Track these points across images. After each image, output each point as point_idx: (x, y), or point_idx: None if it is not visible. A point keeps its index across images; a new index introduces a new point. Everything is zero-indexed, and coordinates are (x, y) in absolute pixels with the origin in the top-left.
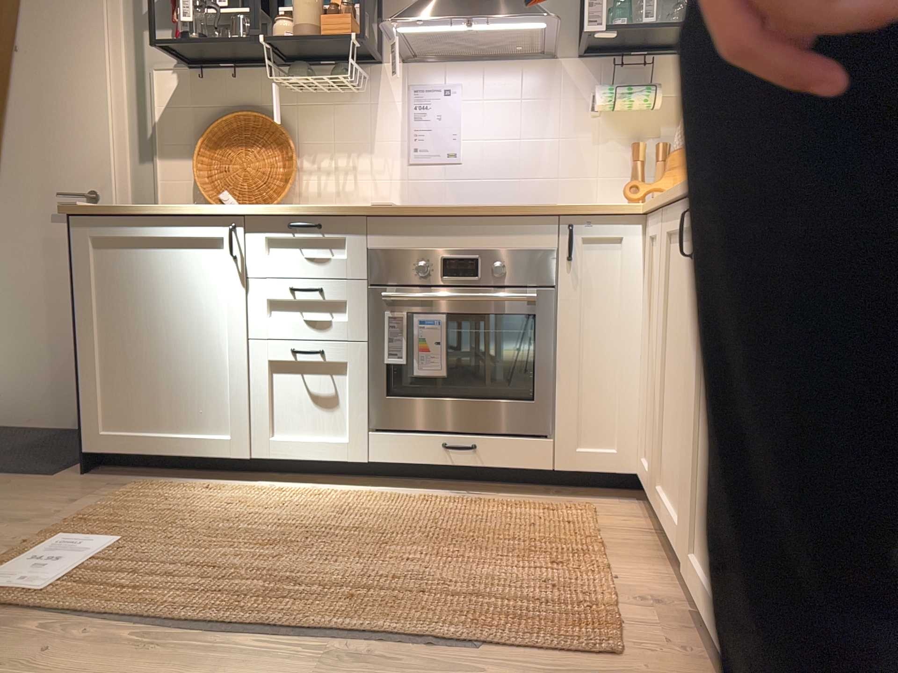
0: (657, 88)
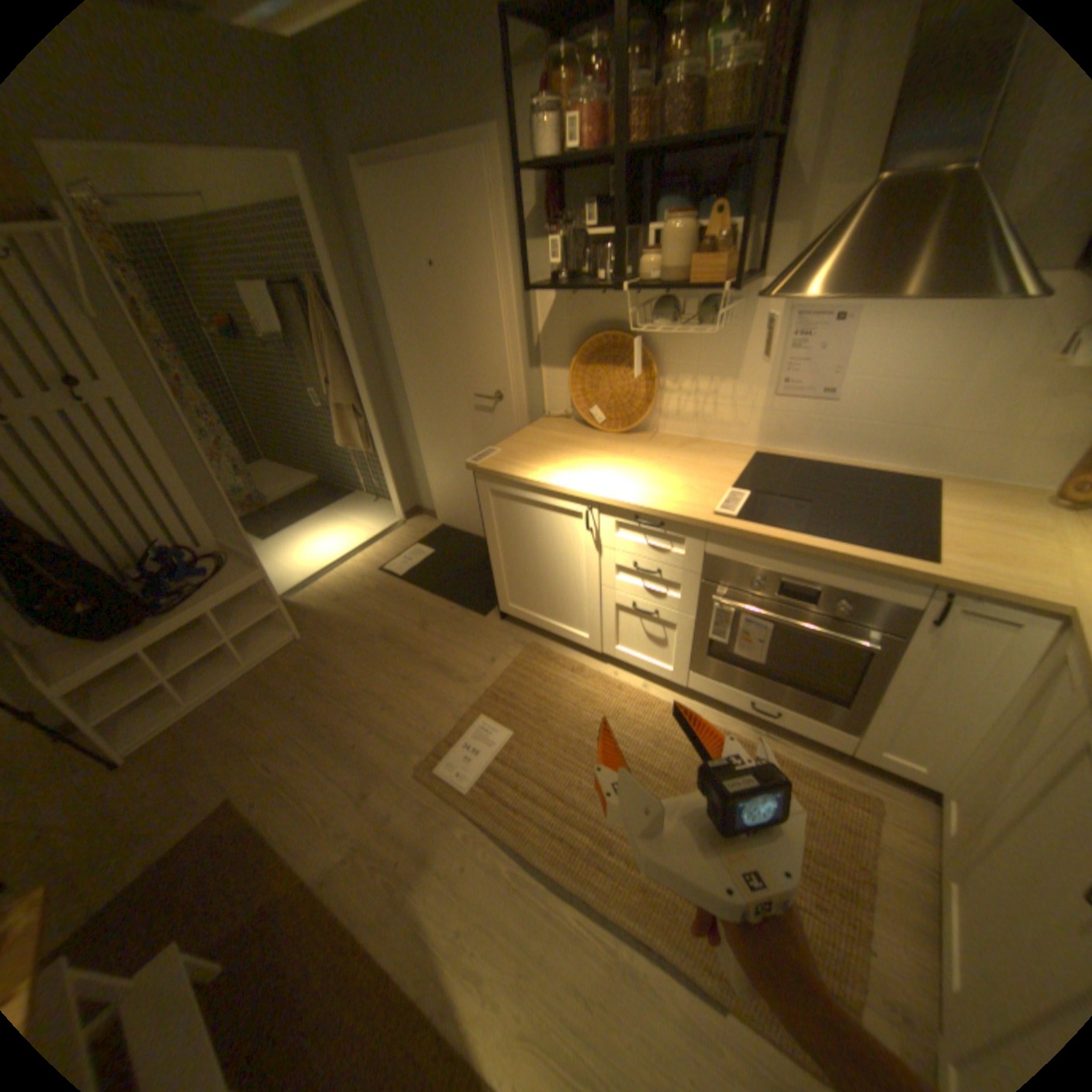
0: None
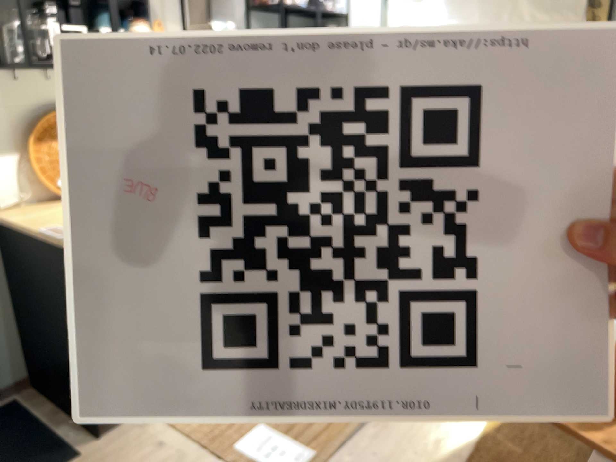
0: None
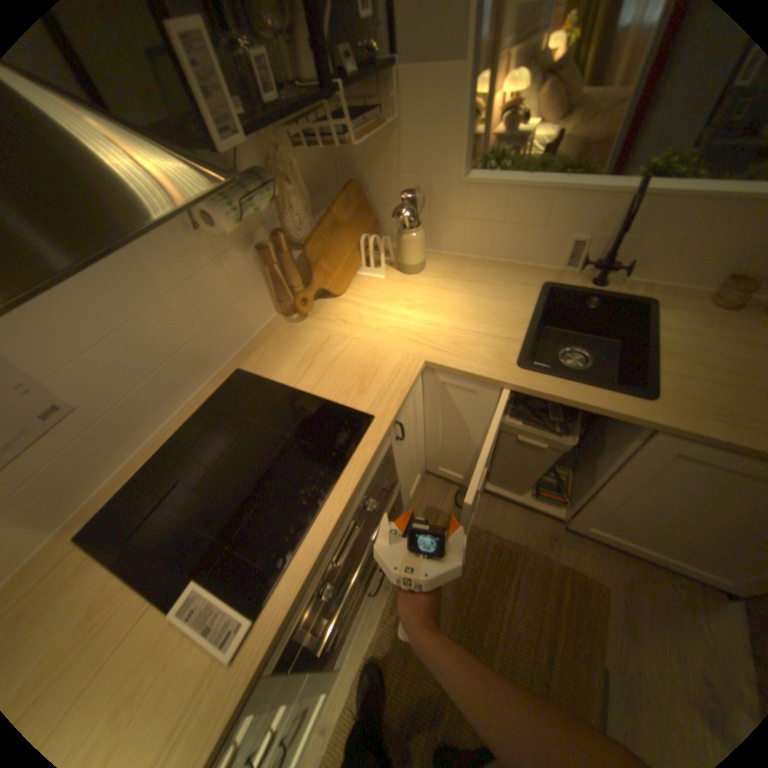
0: (269, 175)
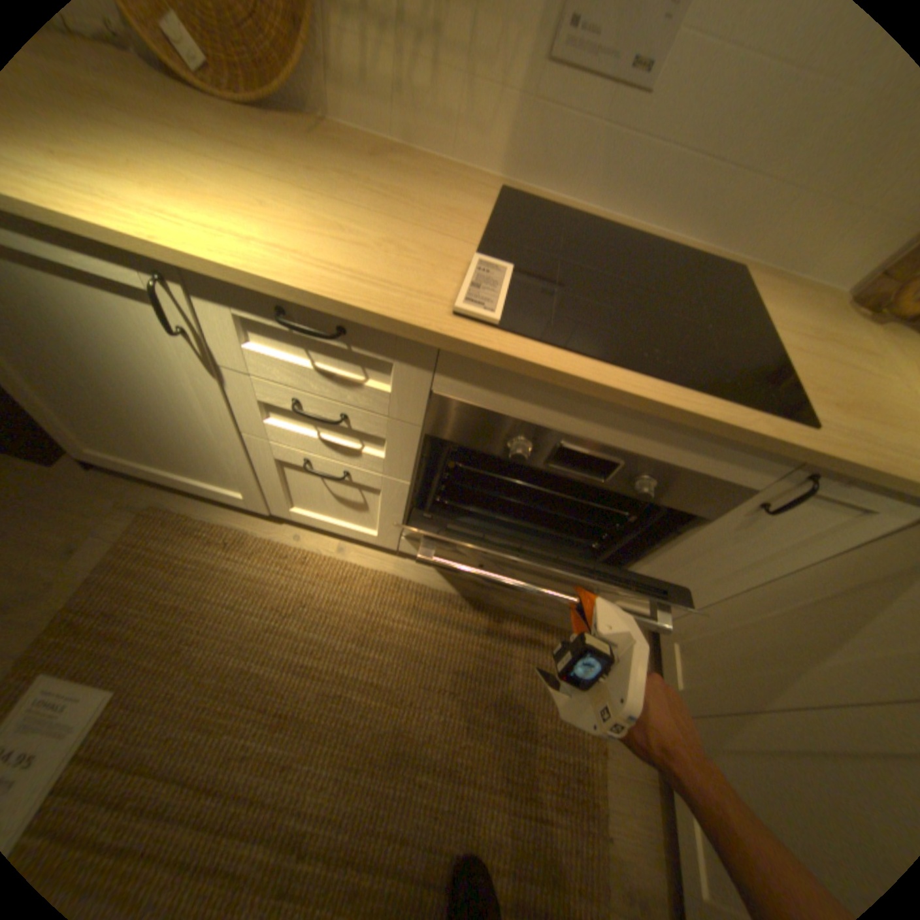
0: None
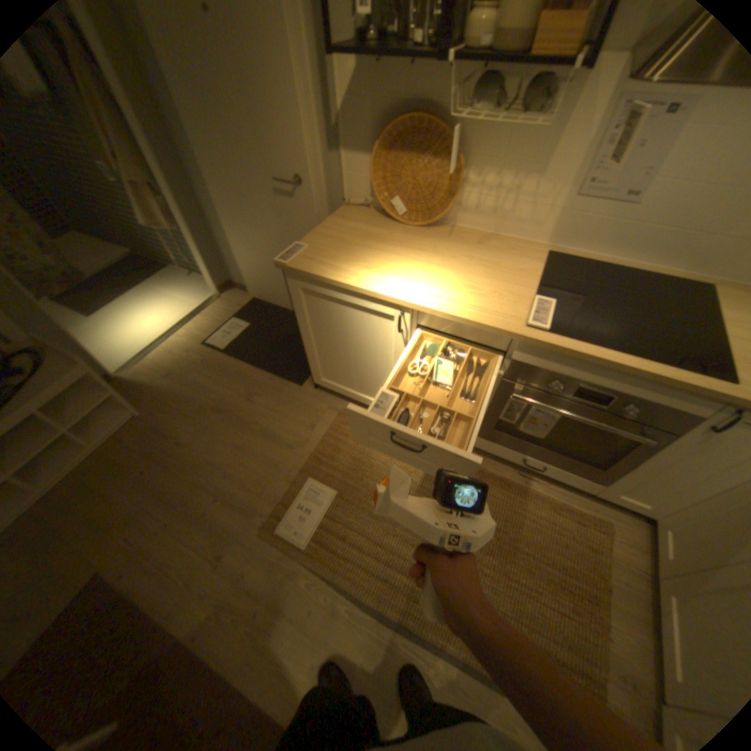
0: None
